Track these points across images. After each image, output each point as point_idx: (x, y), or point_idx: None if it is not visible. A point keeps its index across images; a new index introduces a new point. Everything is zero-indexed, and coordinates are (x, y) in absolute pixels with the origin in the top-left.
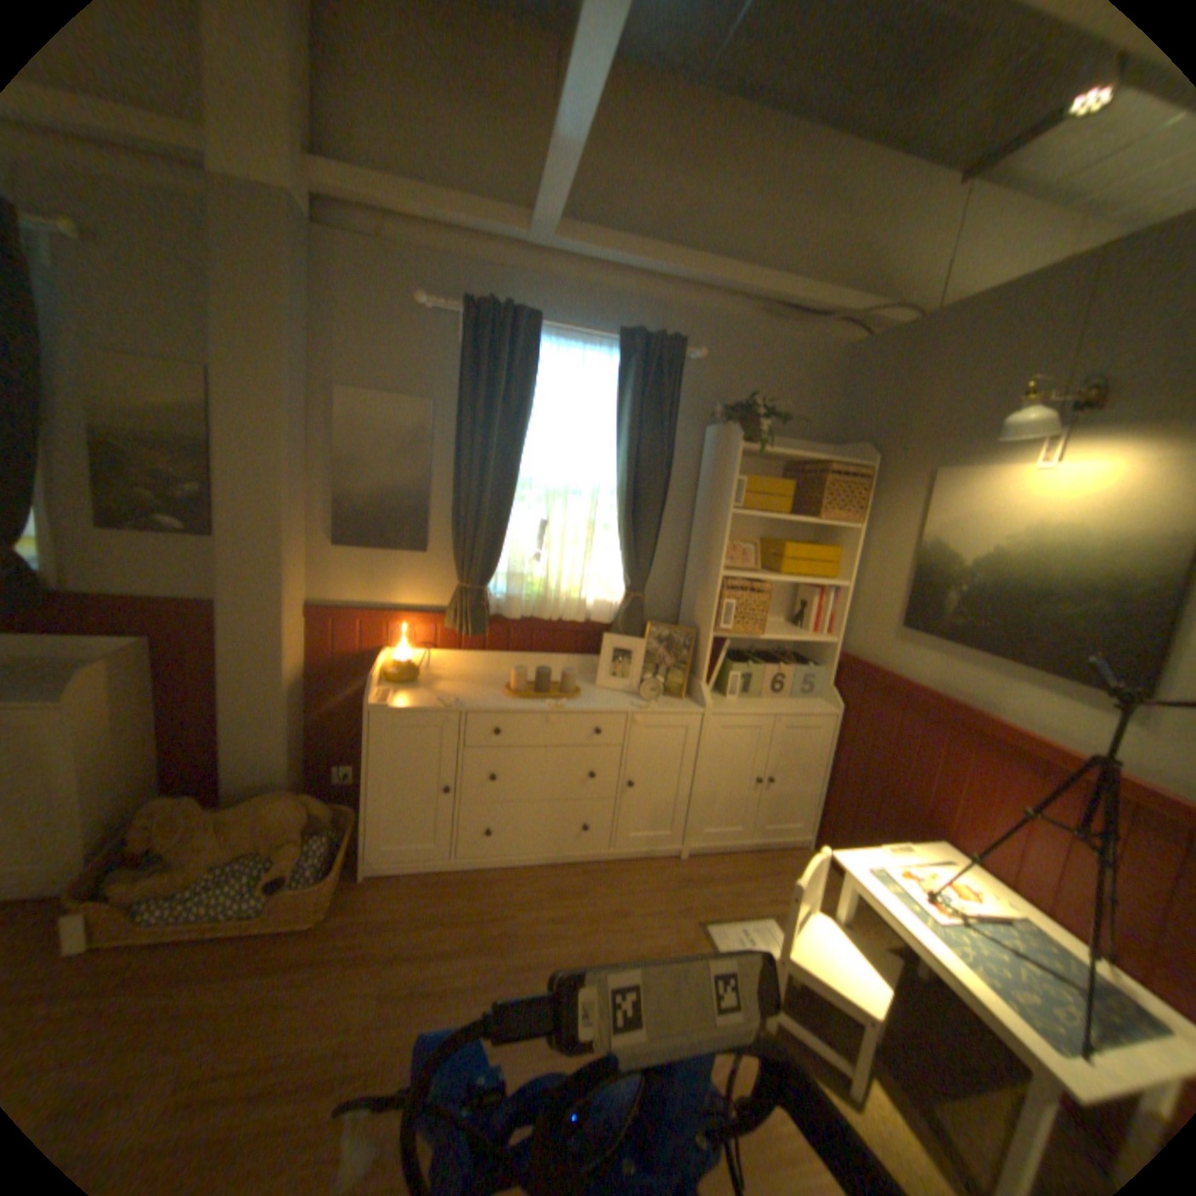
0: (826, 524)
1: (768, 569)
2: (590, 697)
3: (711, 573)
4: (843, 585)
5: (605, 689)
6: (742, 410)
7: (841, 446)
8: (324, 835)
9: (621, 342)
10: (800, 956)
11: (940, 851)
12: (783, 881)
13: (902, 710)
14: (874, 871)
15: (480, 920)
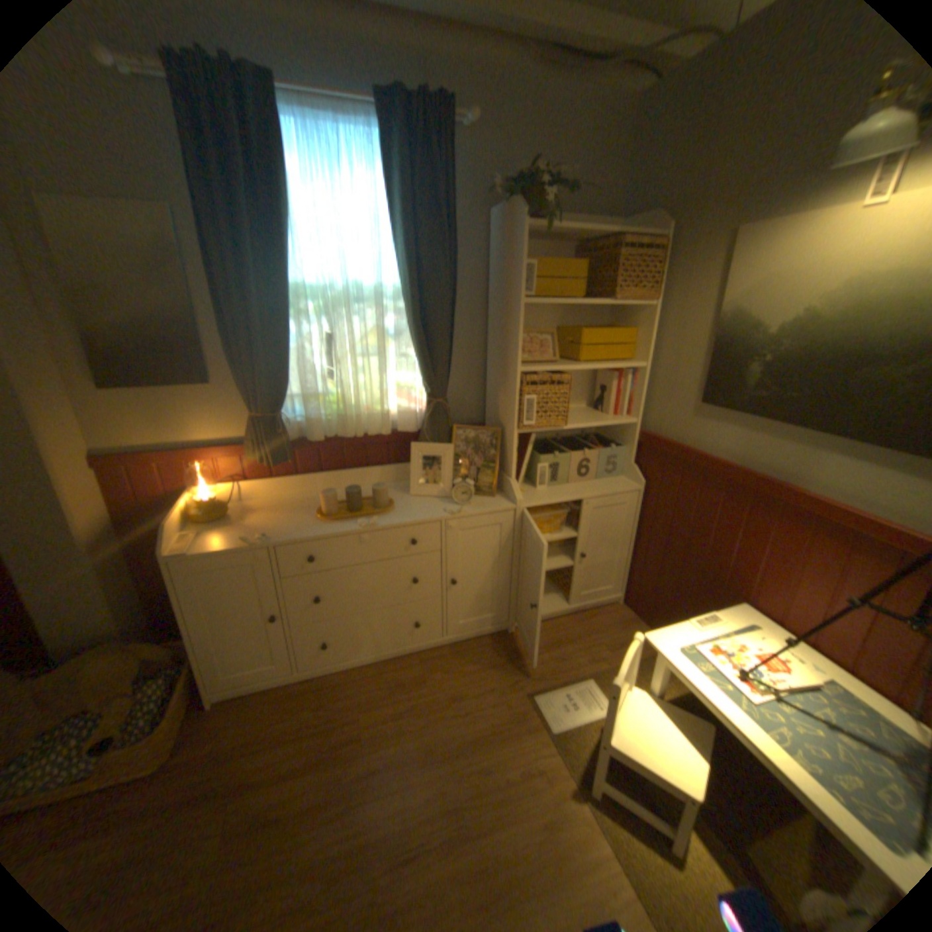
0: (621, 304)
1: (566, 357)
2: (404, 507)
3: (510, 370)
4: (641, 366)
5: (419, 496)
6: (526, 181)
7: (632, 218)
8: (162, 675)
9: (379, 107)
10: (619, 740)
11: (742, 614)
12: (598, 638)
13: (702, 483)
14: (685, 649)
15: (324, 728)
